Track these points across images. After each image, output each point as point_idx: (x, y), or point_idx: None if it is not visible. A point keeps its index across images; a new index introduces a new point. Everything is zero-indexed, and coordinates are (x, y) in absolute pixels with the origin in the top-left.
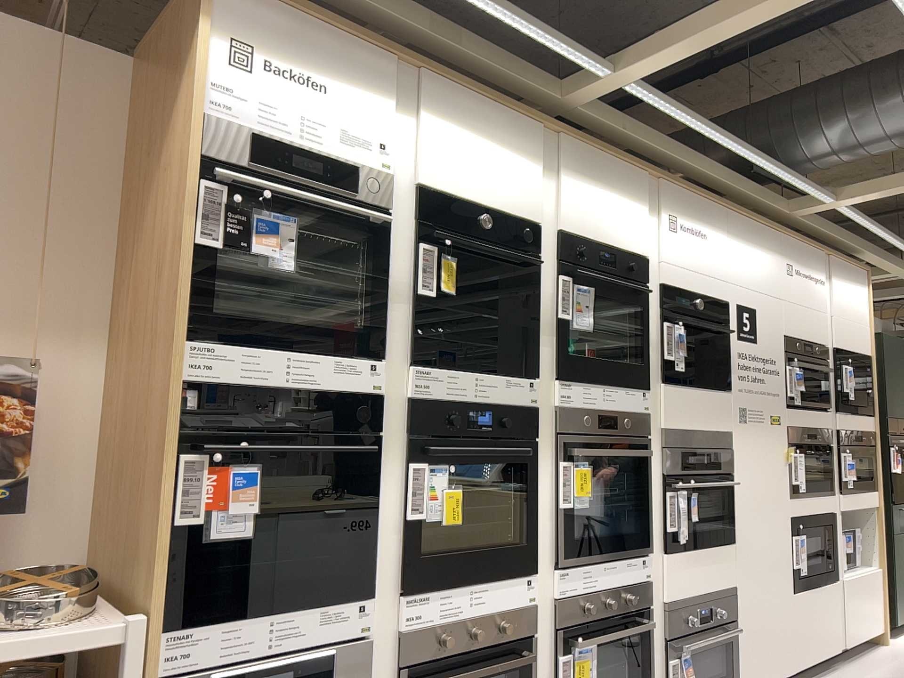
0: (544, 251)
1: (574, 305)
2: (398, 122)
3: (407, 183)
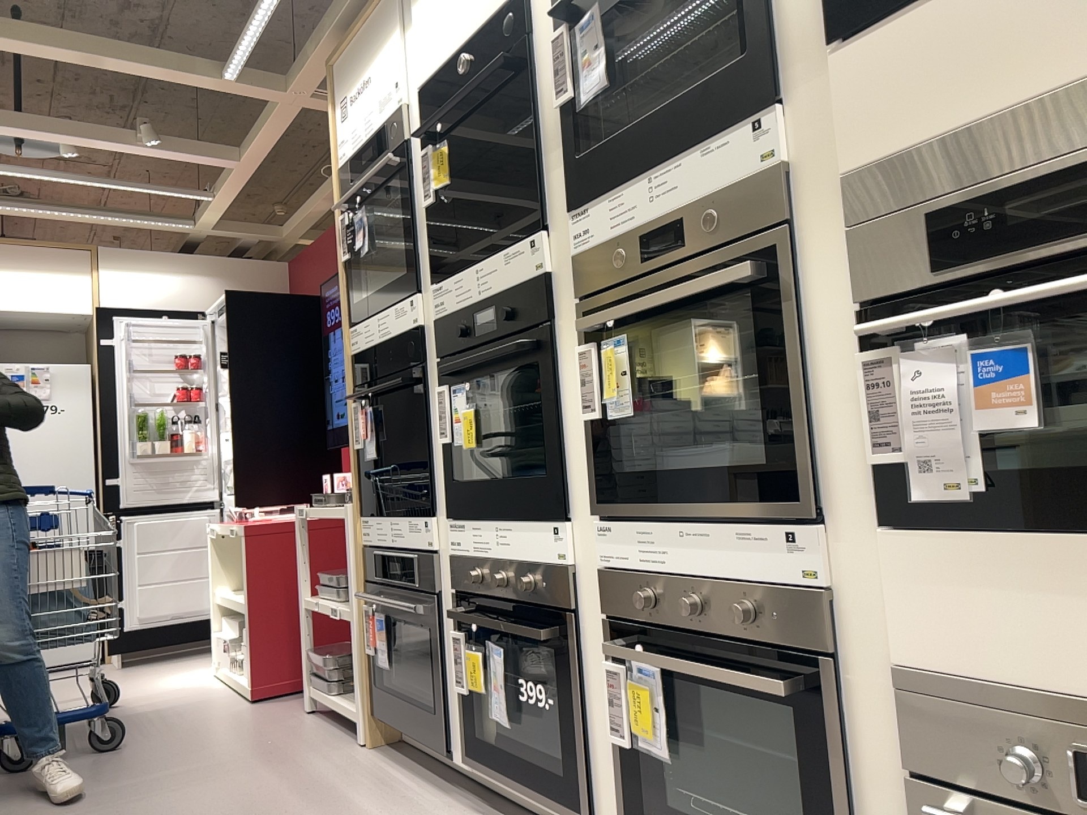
0: (542, 12)
1: (583, 60)
2: (402, 40)
3: (415, 95)
